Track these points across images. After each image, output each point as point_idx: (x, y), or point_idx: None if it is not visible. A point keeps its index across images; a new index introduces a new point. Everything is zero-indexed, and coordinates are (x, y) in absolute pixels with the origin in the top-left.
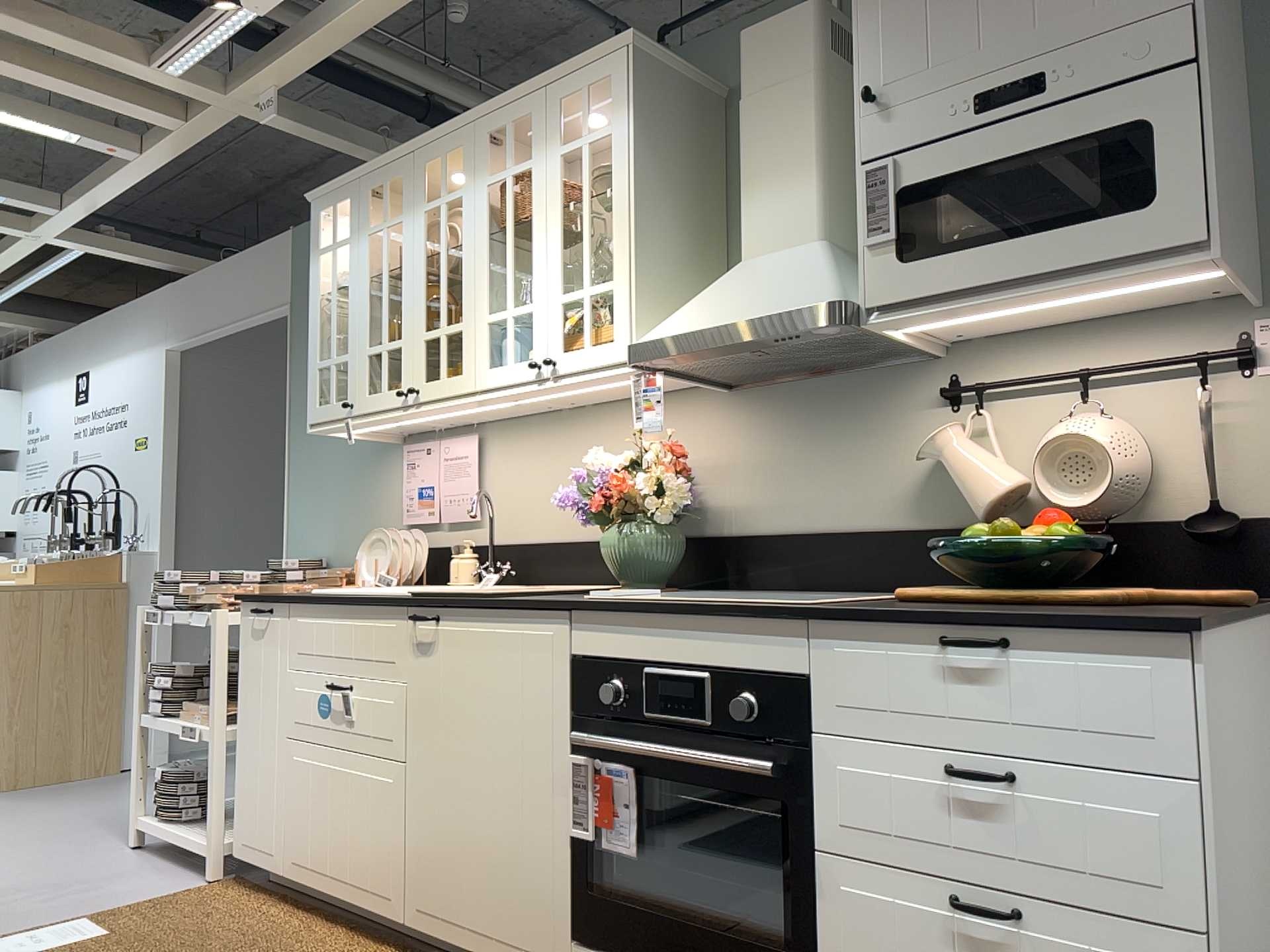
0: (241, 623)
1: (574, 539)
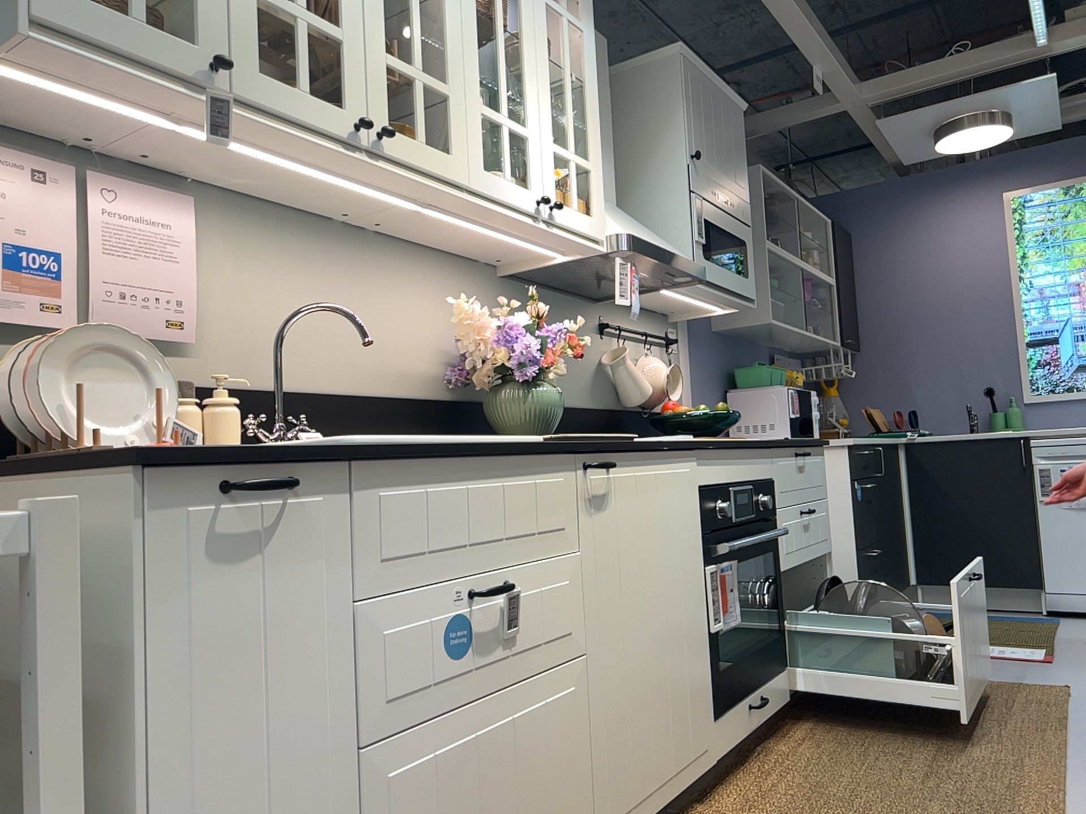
0: (132, 532)
1: (360, 392)
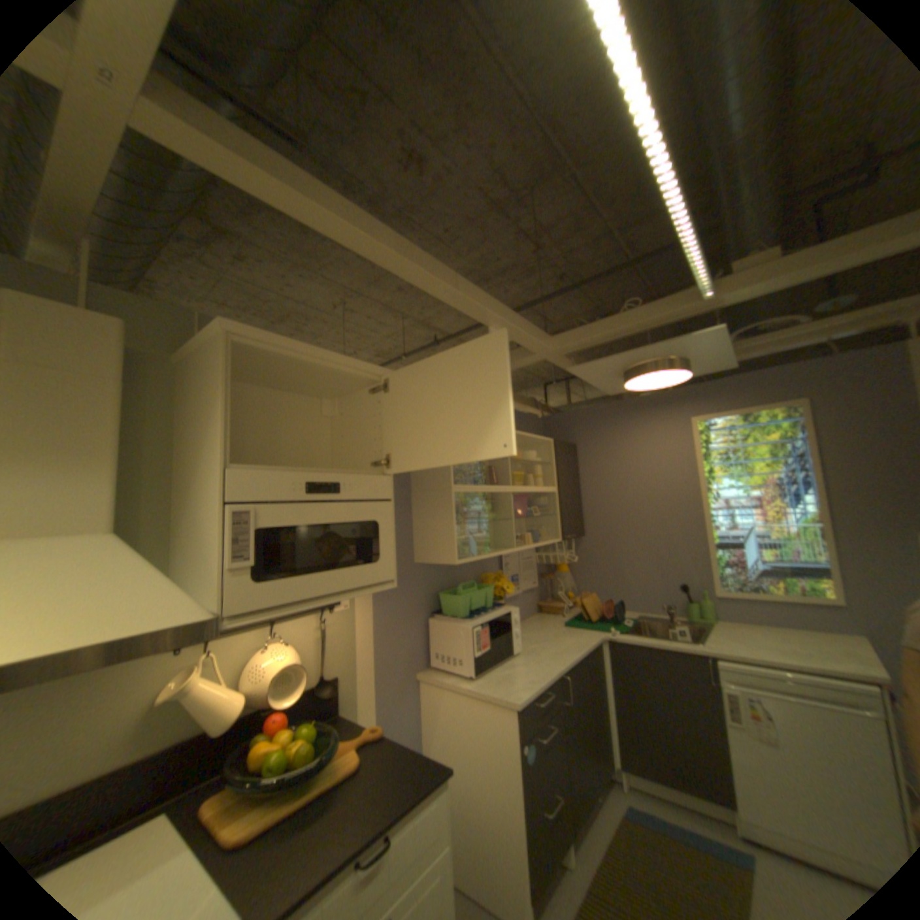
0: None
1: None
